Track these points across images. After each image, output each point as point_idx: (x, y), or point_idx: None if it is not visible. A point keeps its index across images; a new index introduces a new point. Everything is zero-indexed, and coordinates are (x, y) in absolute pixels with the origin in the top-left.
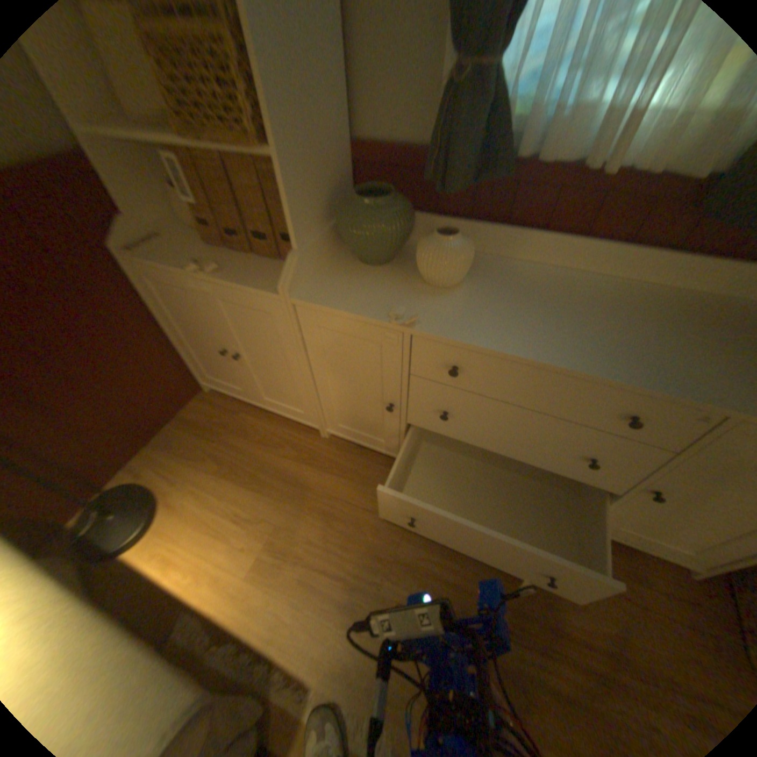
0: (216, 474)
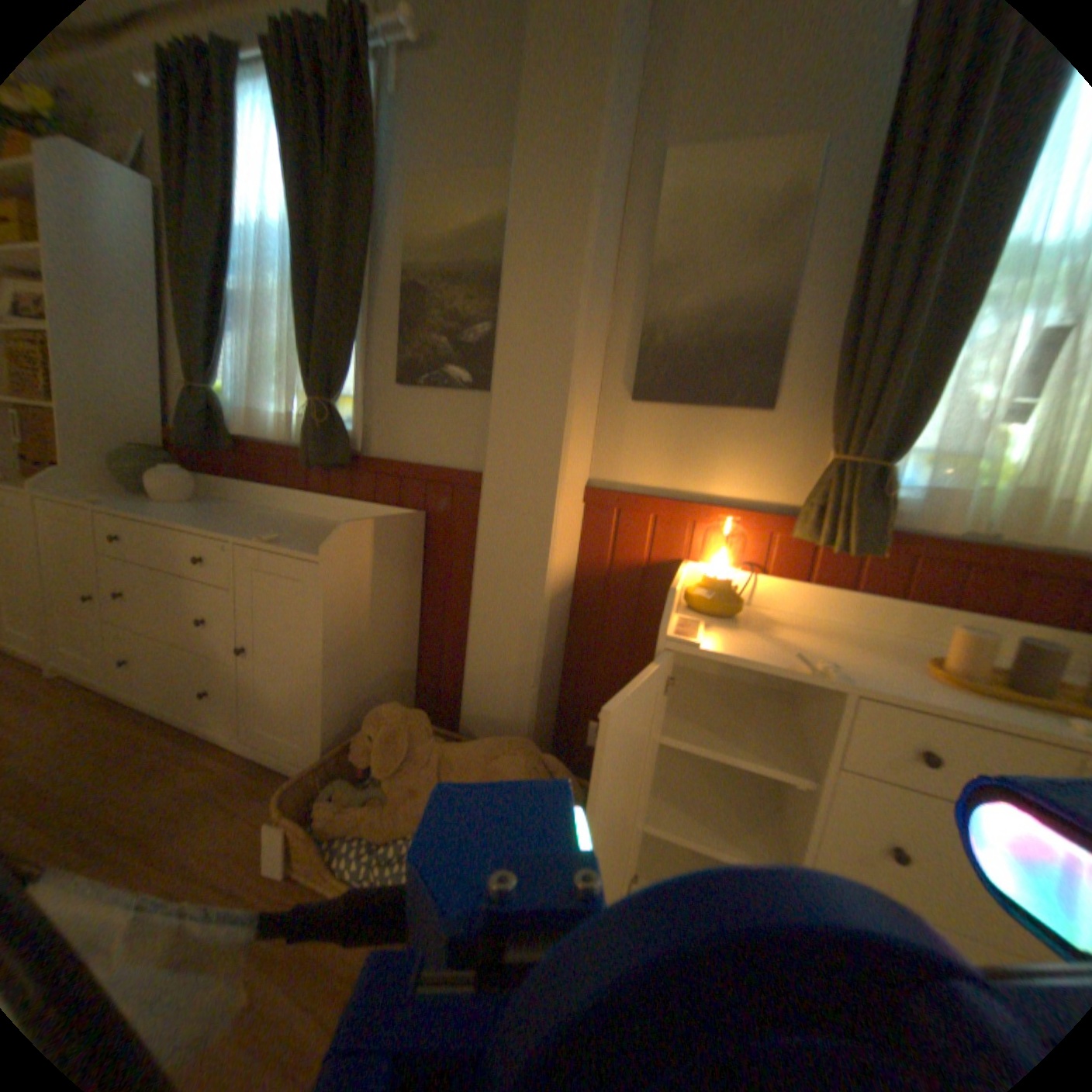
0: None
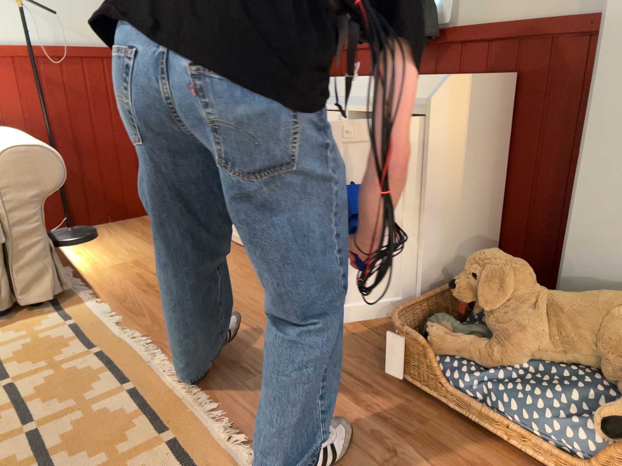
0: (136, 236)
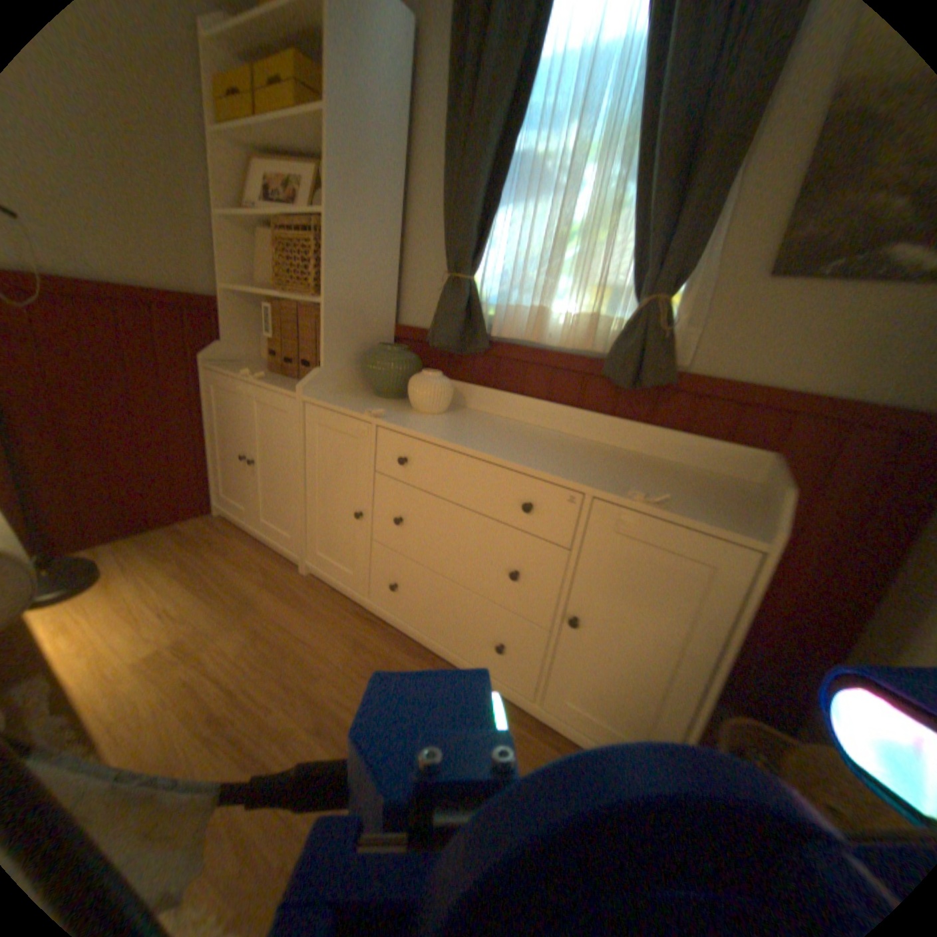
0: (172, 577)
